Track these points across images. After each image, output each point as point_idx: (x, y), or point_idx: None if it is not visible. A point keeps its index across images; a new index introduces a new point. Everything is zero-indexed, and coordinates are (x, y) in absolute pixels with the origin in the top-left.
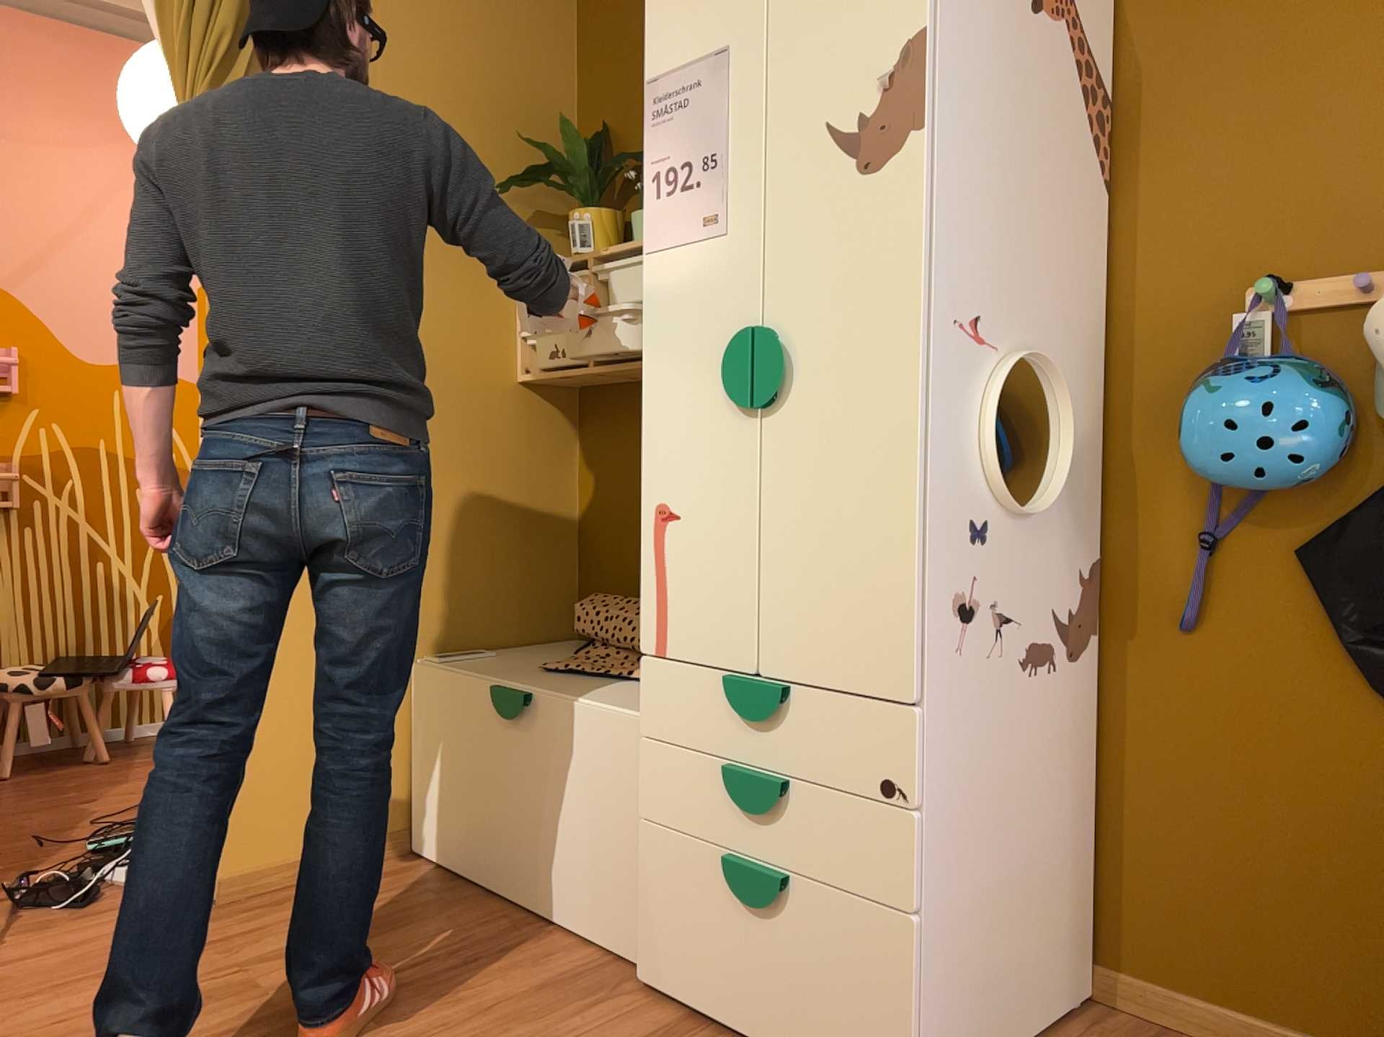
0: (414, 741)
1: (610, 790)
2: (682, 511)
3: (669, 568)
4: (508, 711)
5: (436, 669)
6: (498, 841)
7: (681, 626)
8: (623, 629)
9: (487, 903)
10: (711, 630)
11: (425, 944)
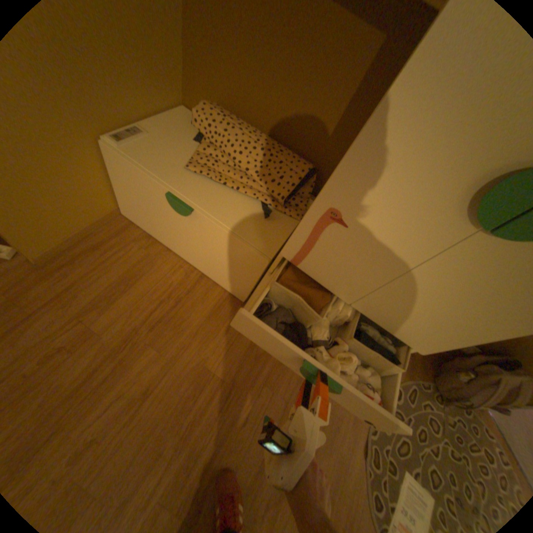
0: (110, 174)
1: (239, 263)
2: (353, 226)
3: (322, 241)
4: (180, 211)
5: (119, 153)
6: (173, 240)
7: (315, 265)
8: (229, 147)
9: (170, 256)
10: (333, 278)
11: (156, 290)
